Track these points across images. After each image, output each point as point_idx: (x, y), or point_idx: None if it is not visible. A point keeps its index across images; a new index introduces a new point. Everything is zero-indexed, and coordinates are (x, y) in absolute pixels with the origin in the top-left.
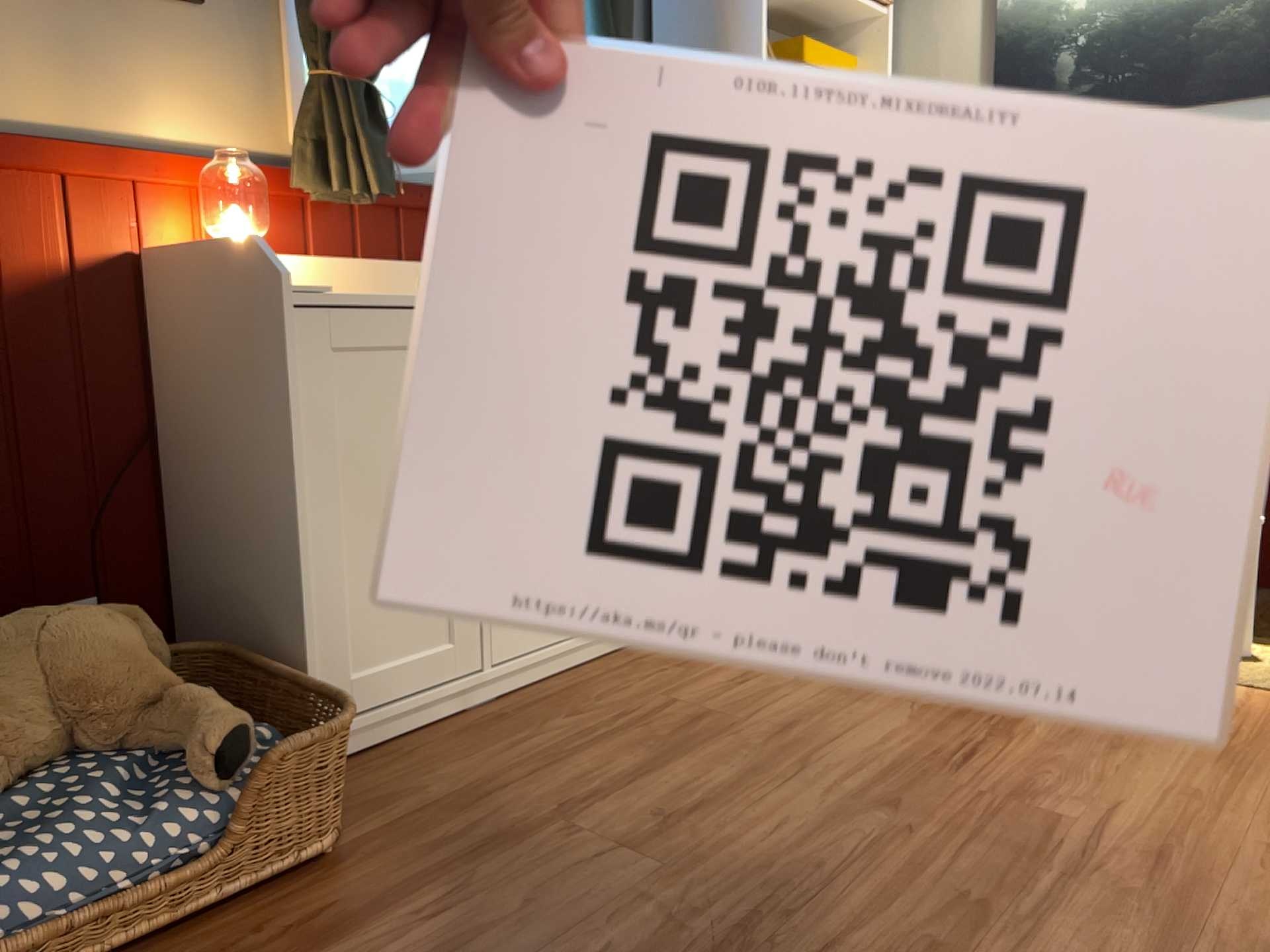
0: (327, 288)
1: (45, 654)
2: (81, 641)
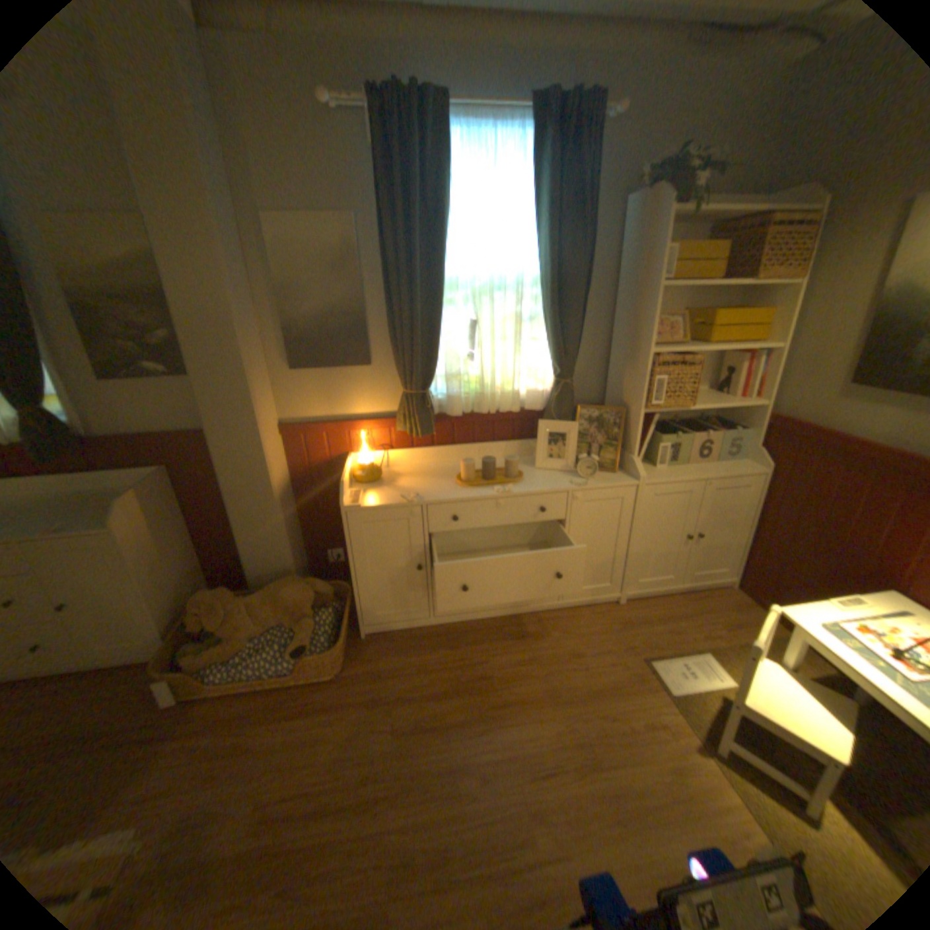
0: (360, 504)
1: (278, 600)
2: (287, 598)
